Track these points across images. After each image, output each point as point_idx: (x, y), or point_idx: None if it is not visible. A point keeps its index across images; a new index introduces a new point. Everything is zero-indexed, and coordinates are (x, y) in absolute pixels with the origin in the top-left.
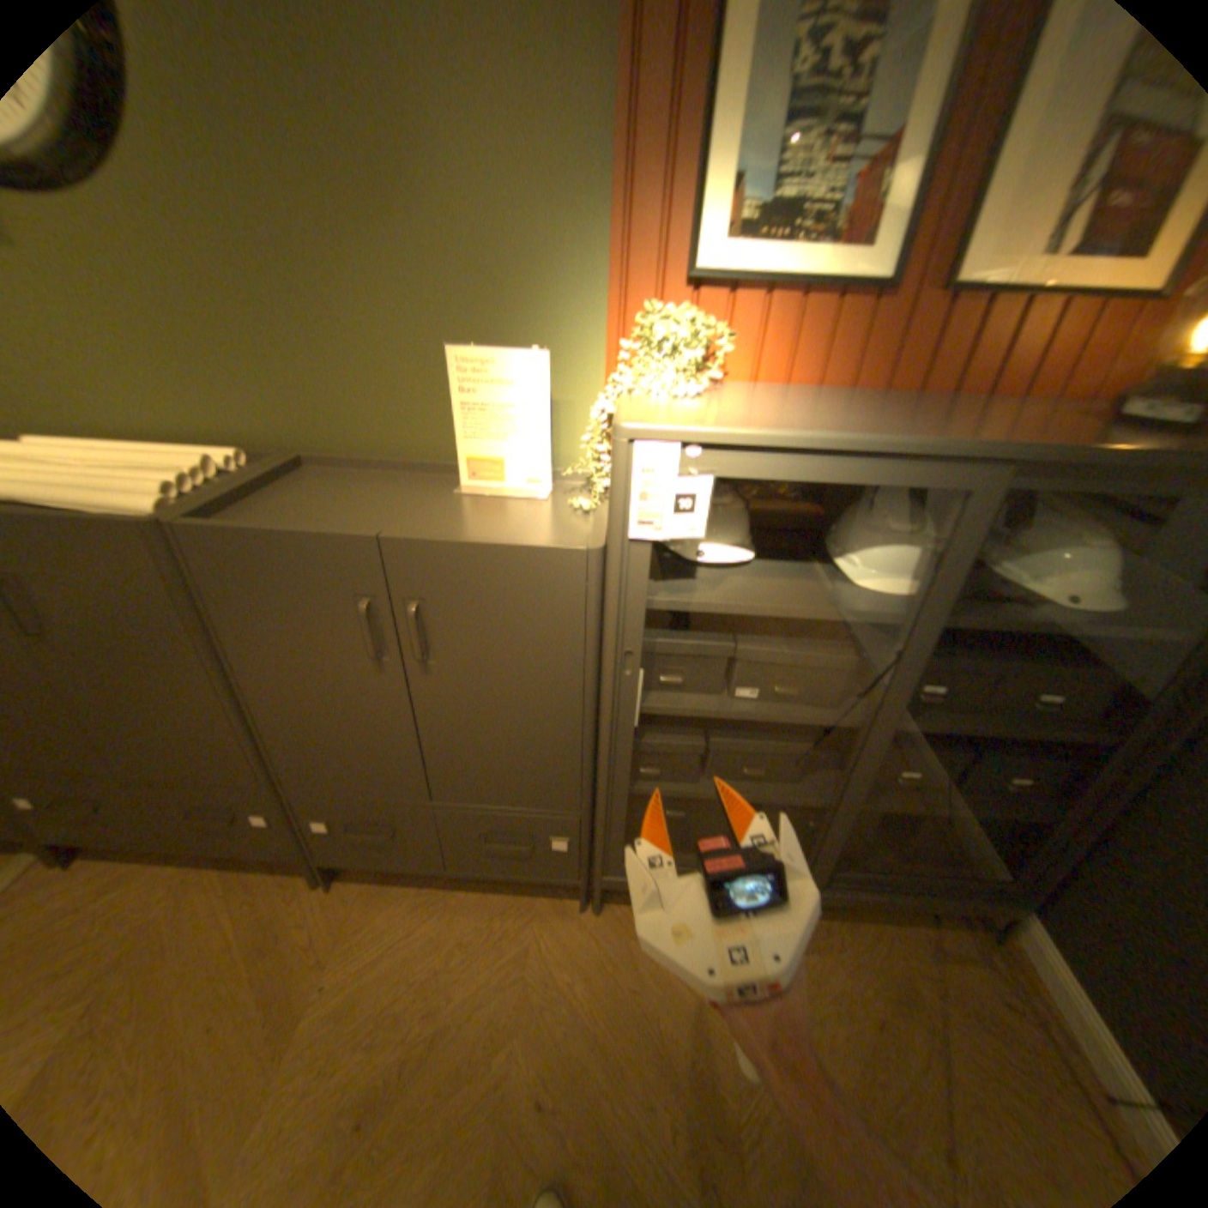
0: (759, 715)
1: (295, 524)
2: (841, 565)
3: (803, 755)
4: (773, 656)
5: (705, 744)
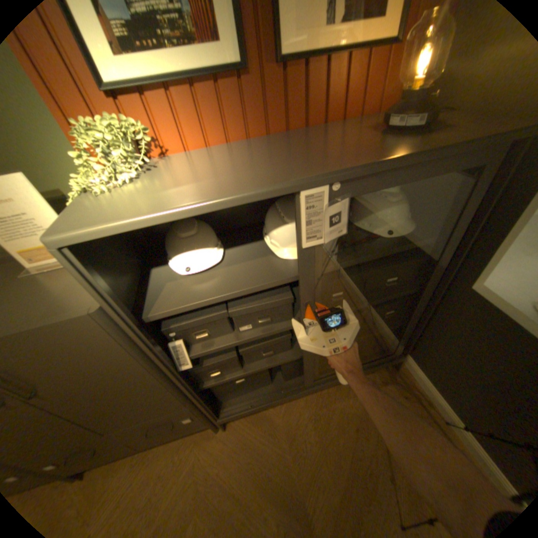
0: (255, 338)
1: None
2: (271, 248)
3: (287, 340)
4: (249, 310)
5: (236, 355)
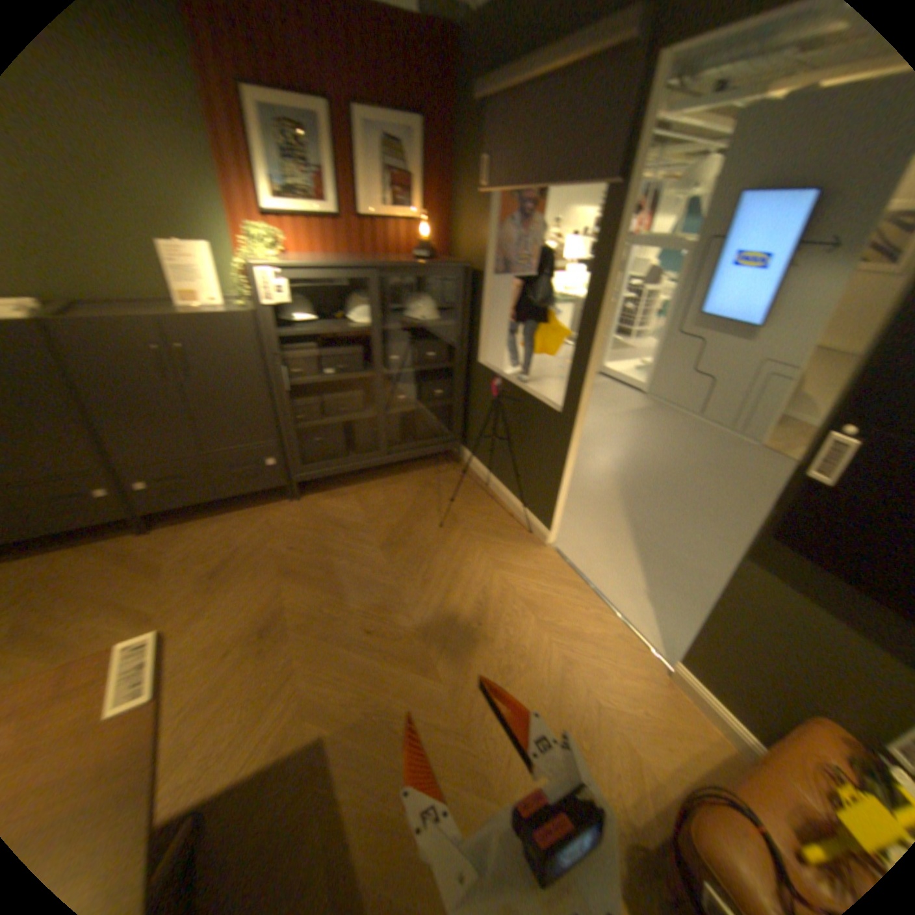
0: (338, 379)
1: (116, 316)
2: (352, 319)
3: (362, 397)
4: (336, 354)
5: (323, 399)
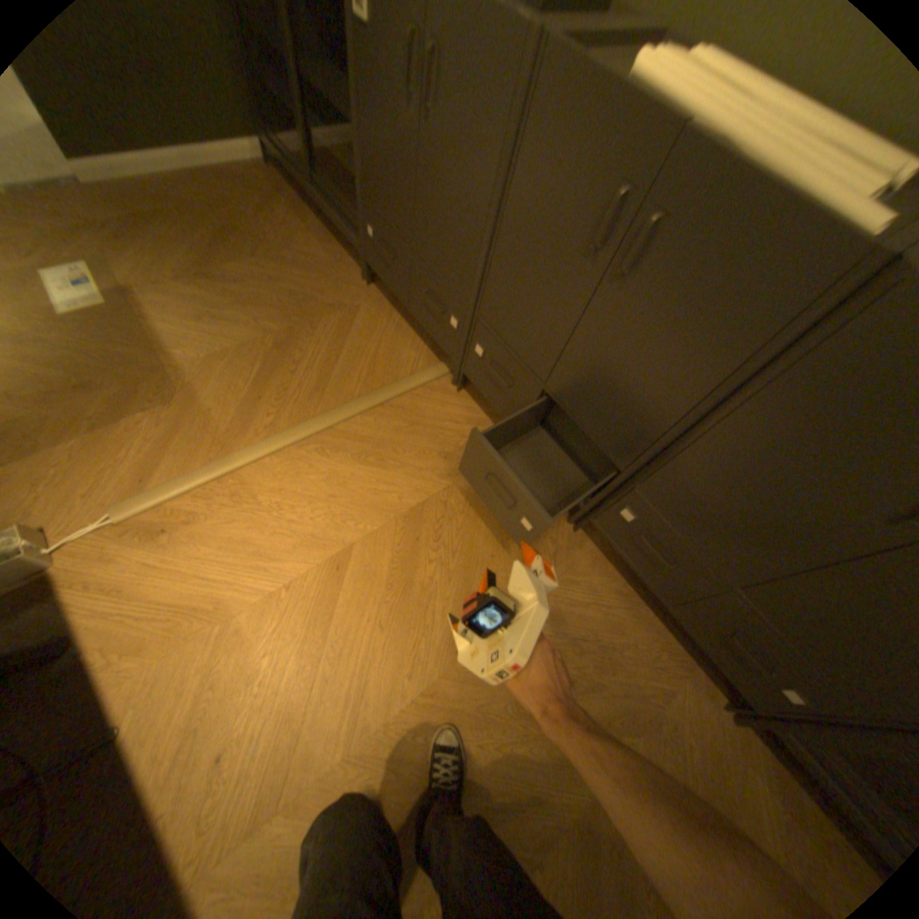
0: None
1: None
2: None
3: None
4: None
5: None
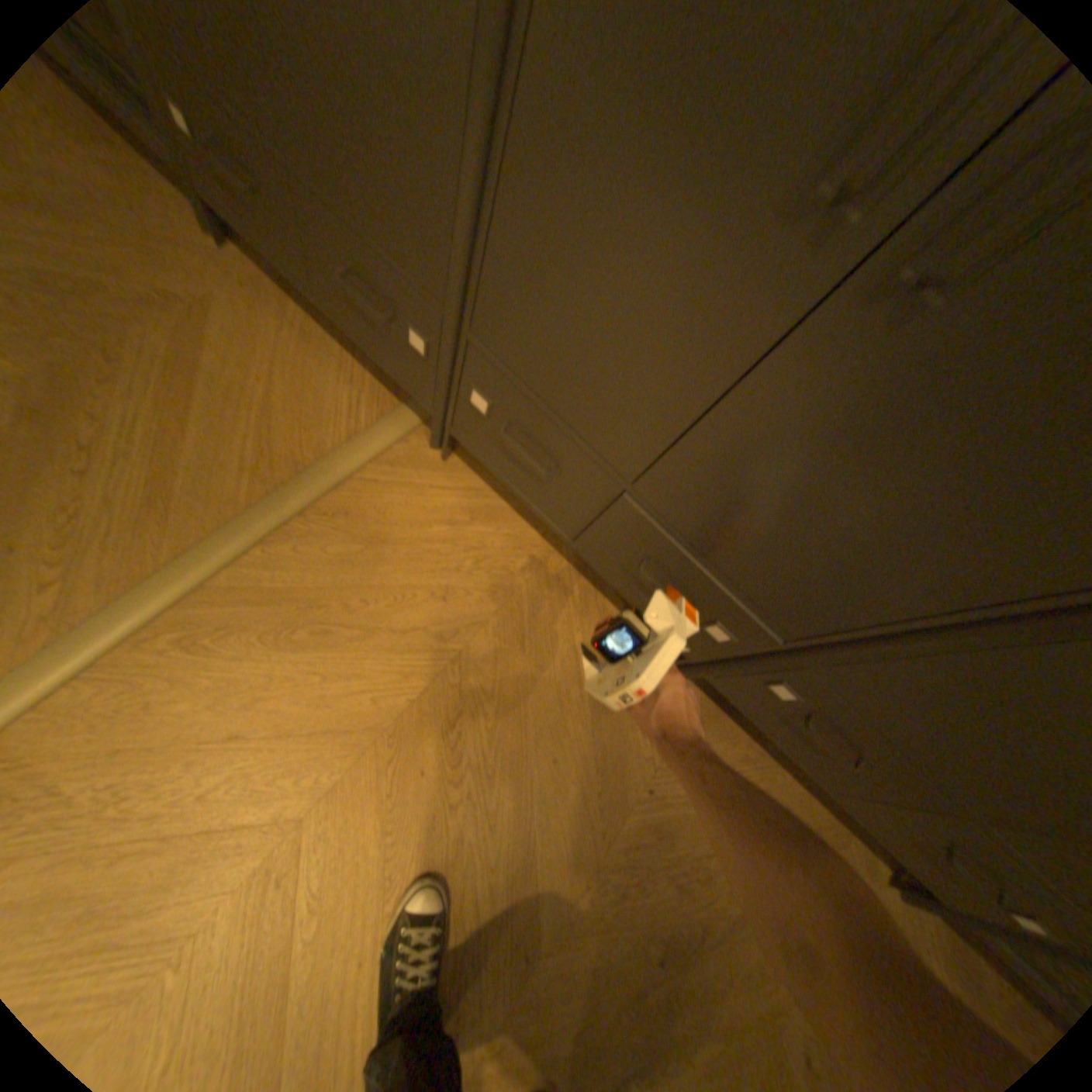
0: None
1: None
2: None
3: None
4: None
5: None
